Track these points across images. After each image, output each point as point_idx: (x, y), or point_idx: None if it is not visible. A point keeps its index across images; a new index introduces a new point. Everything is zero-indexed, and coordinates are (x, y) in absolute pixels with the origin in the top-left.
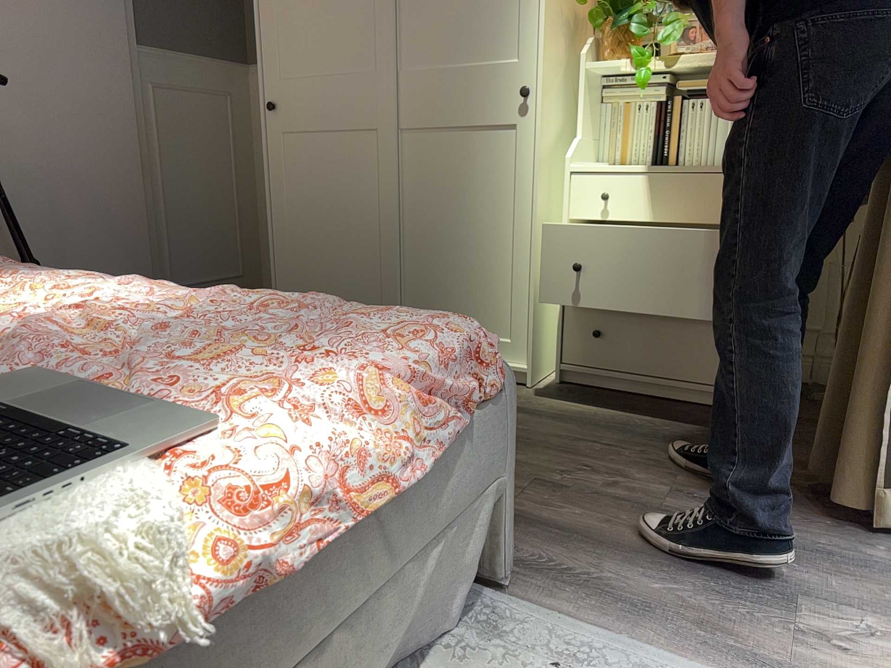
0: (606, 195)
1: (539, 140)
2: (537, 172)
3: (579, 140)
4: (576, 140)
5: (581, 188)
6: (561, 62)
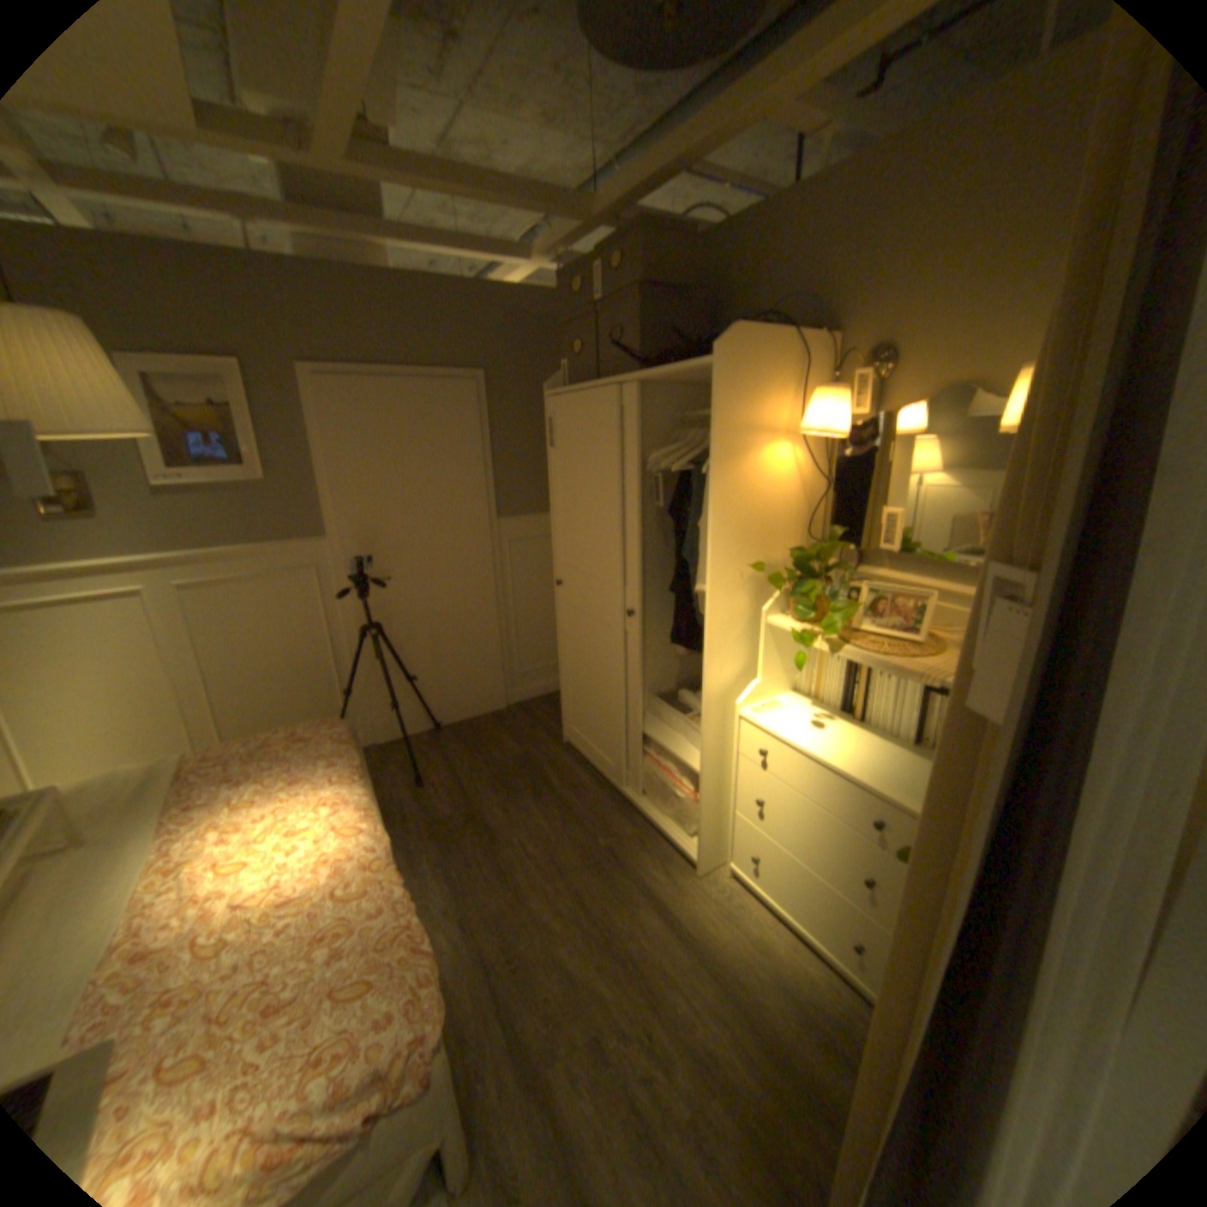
0: (762, 752)
1: (706, 689)
2: (705, 715)
3: (758, 683)
4: (754, 684)
5: (748, 734)
6: (743, 614)
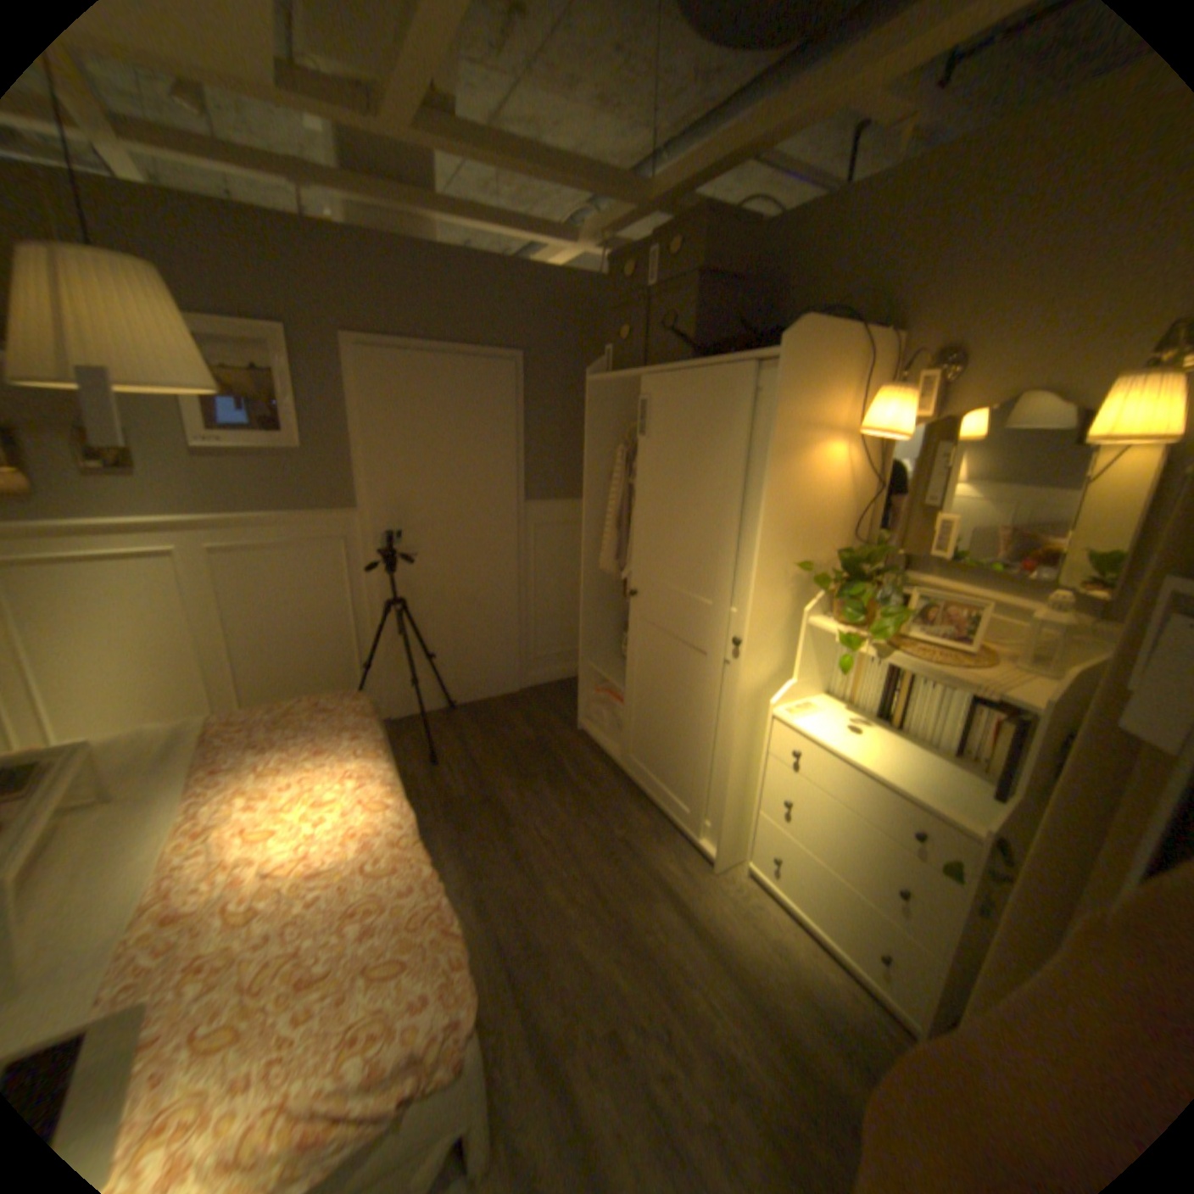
0: (797, 753)
1: (742, 686)
2: (739, 711)
3: (795, 683)
4: (790, 684)
5: (781, 733)
6: (785, 612)
